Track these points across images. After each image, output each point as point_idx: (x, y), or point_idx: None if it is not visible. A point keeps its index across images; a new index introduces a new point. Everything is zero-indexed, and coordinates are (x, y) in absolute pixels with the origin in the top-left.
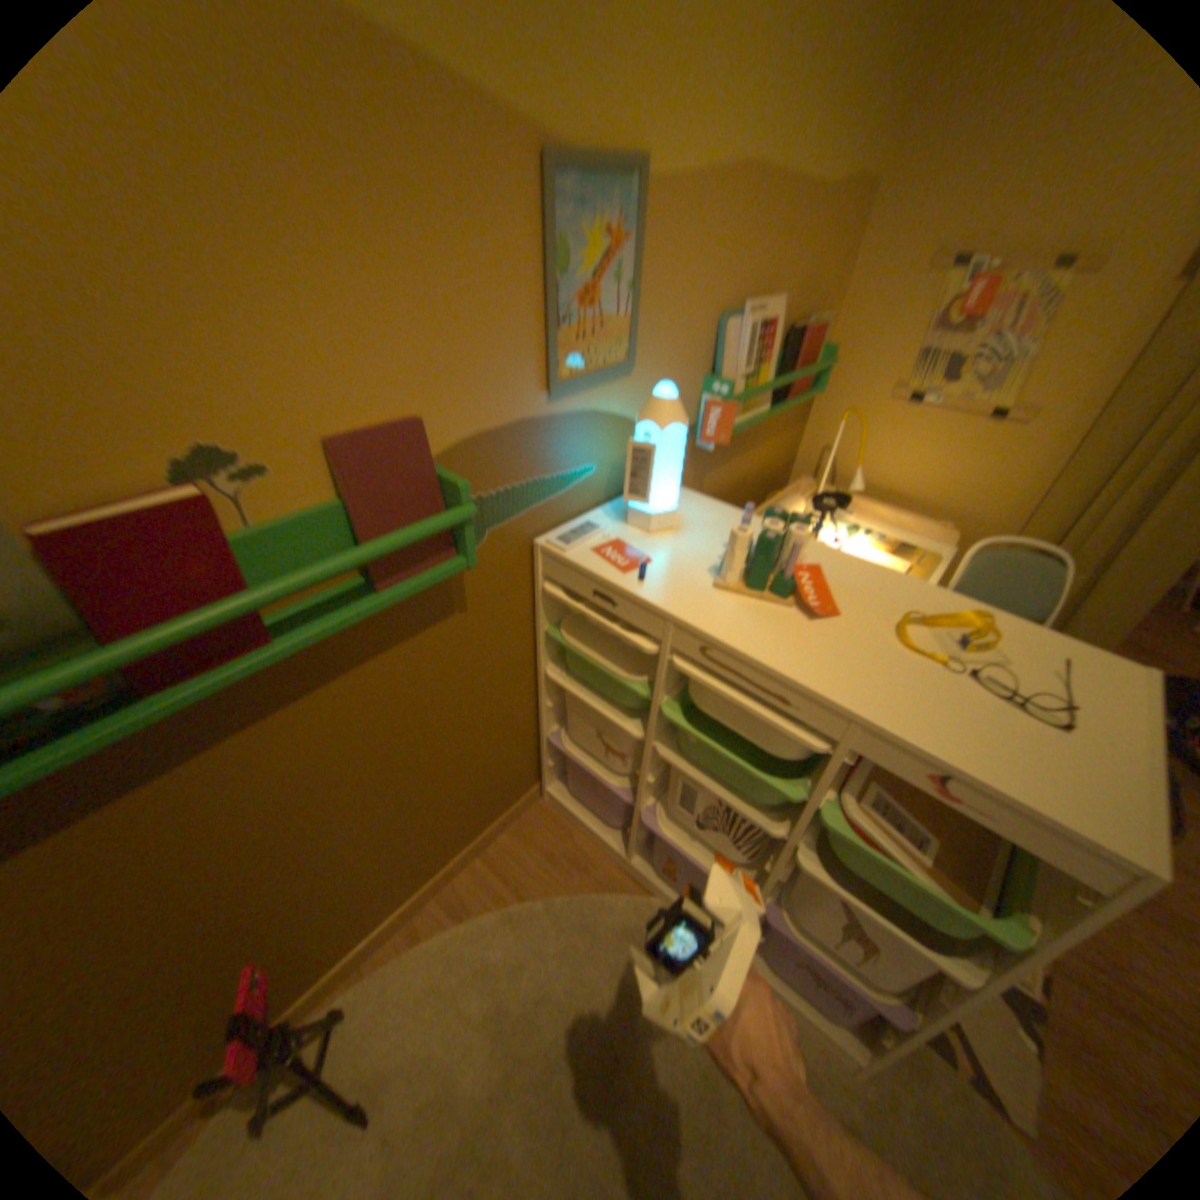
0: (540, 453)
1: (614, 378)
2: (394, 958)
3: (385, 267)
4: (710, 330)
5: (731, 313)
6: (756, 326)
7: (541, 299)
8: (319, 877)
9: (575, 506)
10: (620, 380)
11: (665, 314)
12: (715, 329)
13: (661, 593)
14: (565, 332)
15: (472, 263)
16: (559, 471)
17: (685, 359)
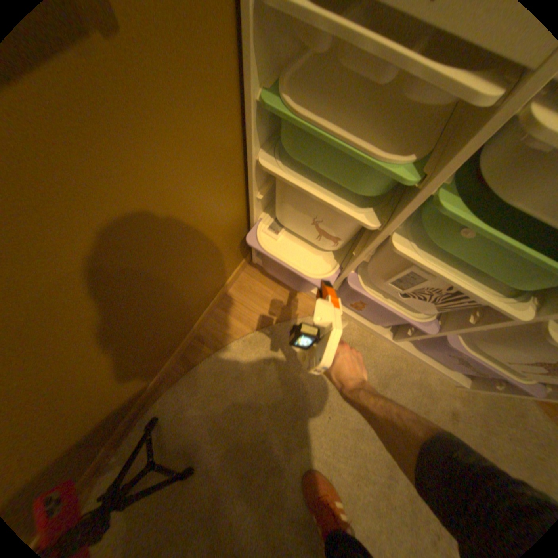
0: None
1: None
2: (178, 380)
3: None
4: None
5: None
6: None
7: None
8: (83, 396)
9: None
10: None
11: None
12: None
13: None
14: None
15: None
16: None
17: None
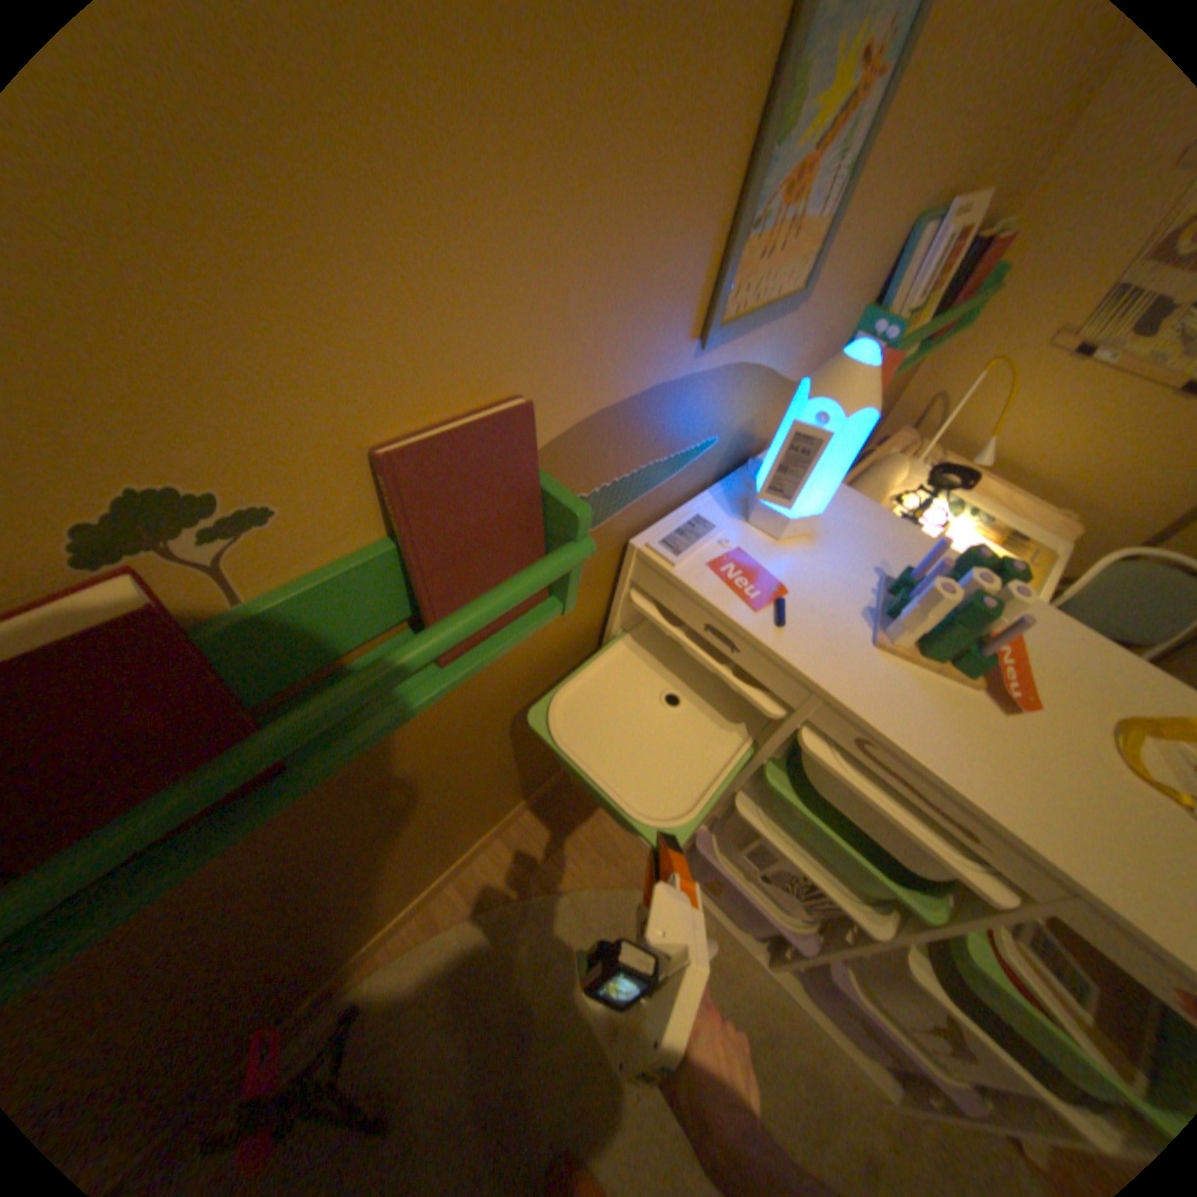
0: (666, 430)
1: (781, 316)
2: (410, 951)
3: (522, 99)
4: (900, 240)
5: (934, 216)
6: (955, 238)
7: (741, 185)
8: (335, 914)
9: (682, 491)
10: (786, 317)
11: (869, 214)
12: (906, 238)
13: (811, 652)
14: (754, 245)
15: (668, 103)
16: (680, 450)
17: (860, 284)
